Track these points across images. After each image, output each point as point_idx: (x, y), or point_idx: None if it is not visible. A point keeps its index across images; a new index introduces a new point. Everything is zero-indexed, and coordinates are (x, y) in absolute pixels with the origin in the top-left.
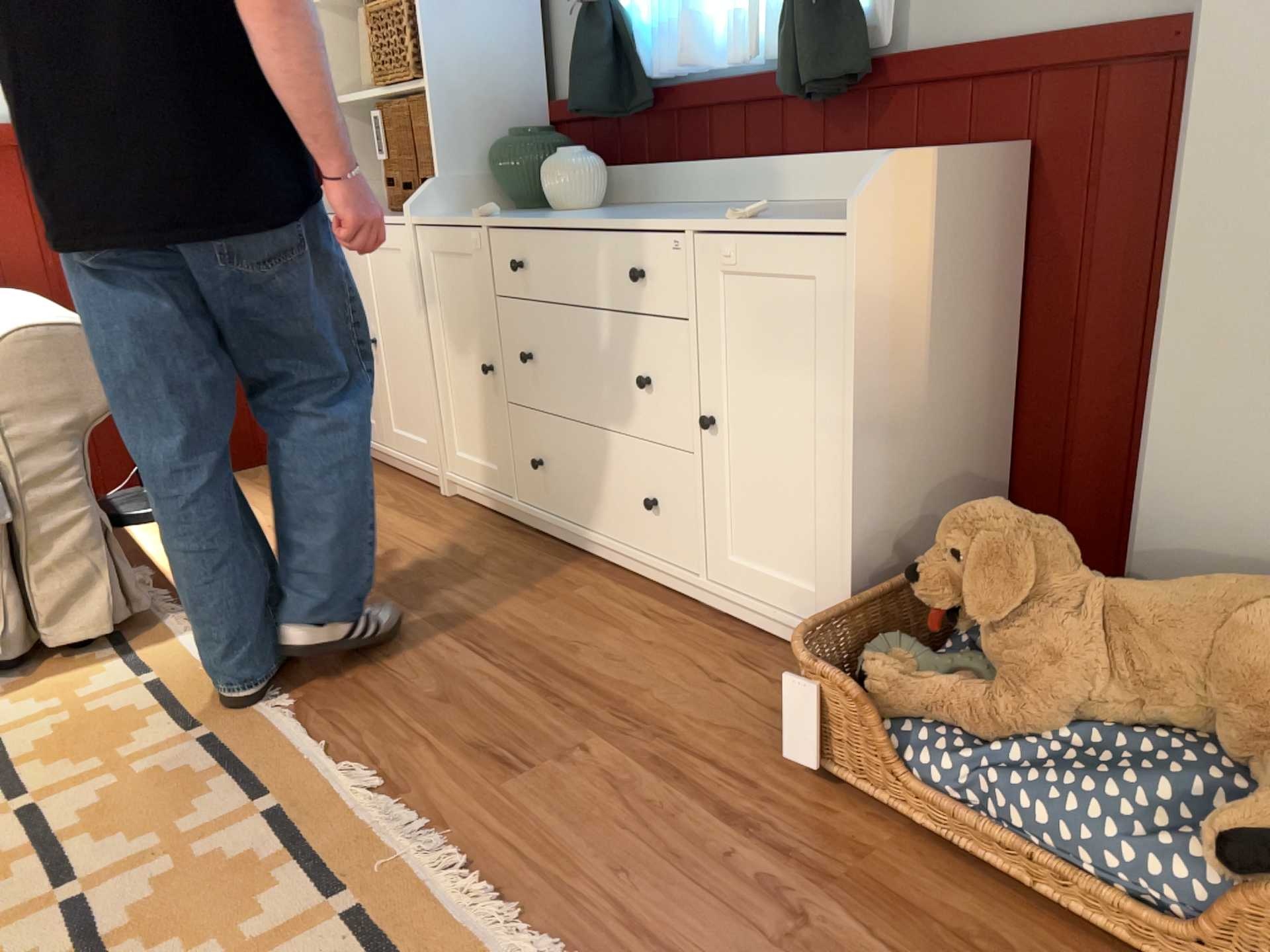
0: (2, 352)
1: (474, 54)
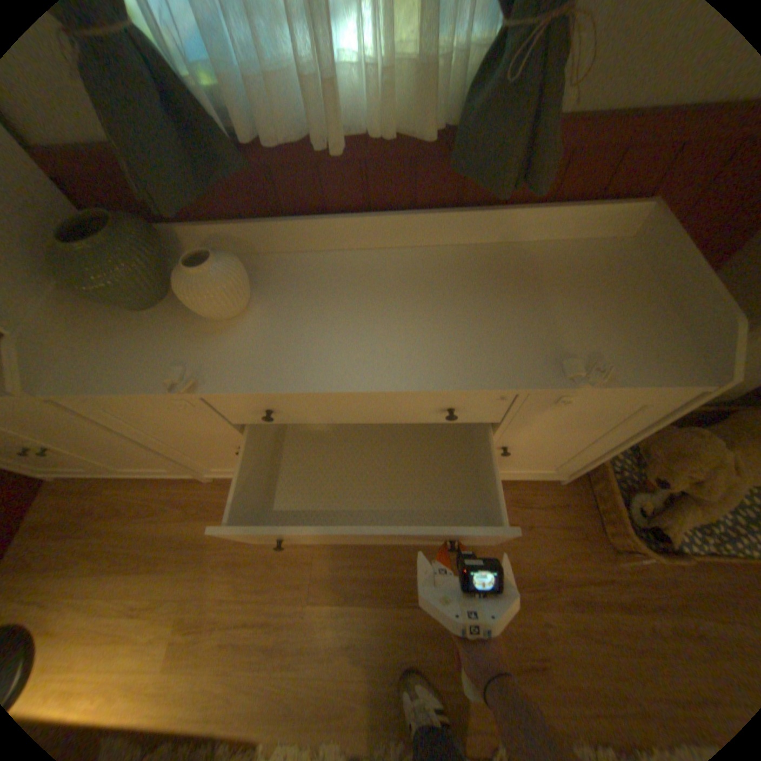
0: None
1: None
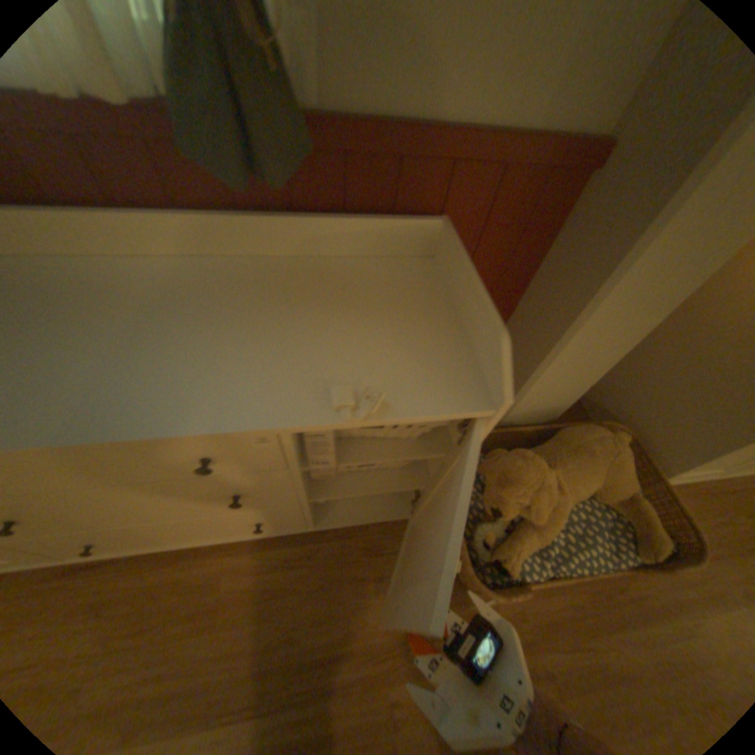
0: None
1: None
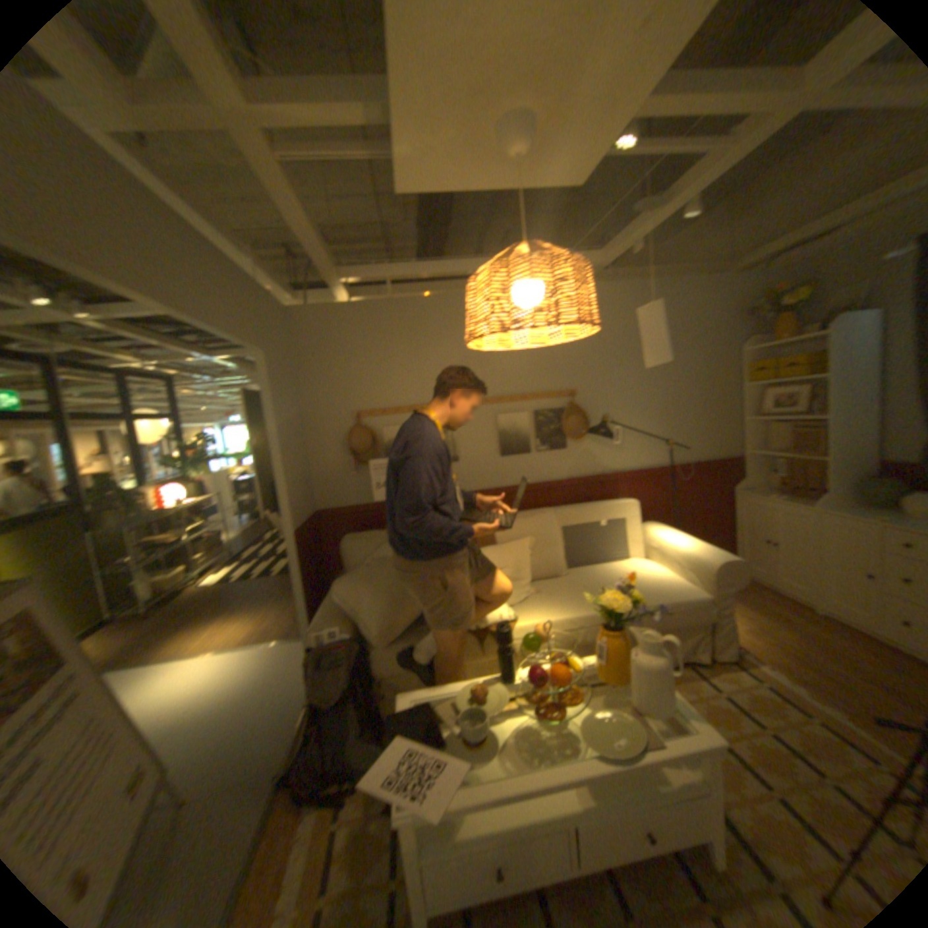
0: (720, 569)
1: (850, 446)
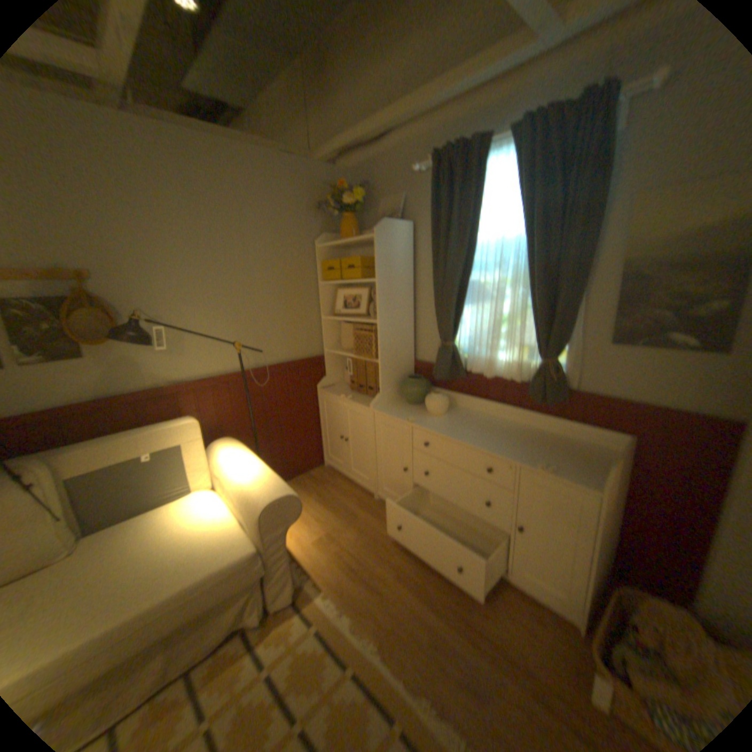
0: (263, 512)
1: (395, 348)
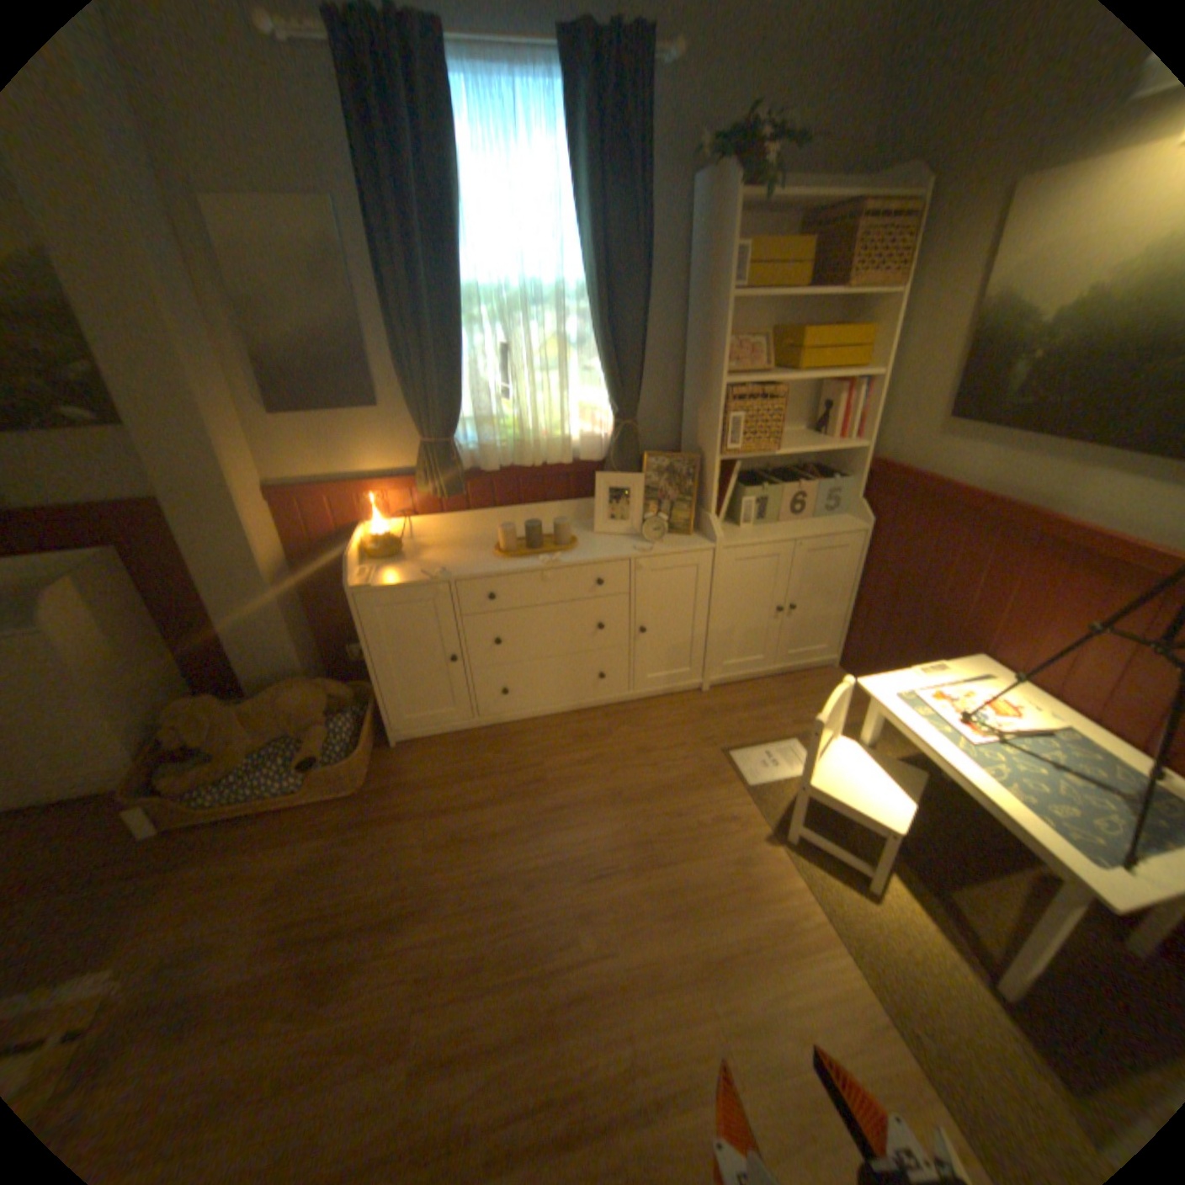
0: None
1: None
